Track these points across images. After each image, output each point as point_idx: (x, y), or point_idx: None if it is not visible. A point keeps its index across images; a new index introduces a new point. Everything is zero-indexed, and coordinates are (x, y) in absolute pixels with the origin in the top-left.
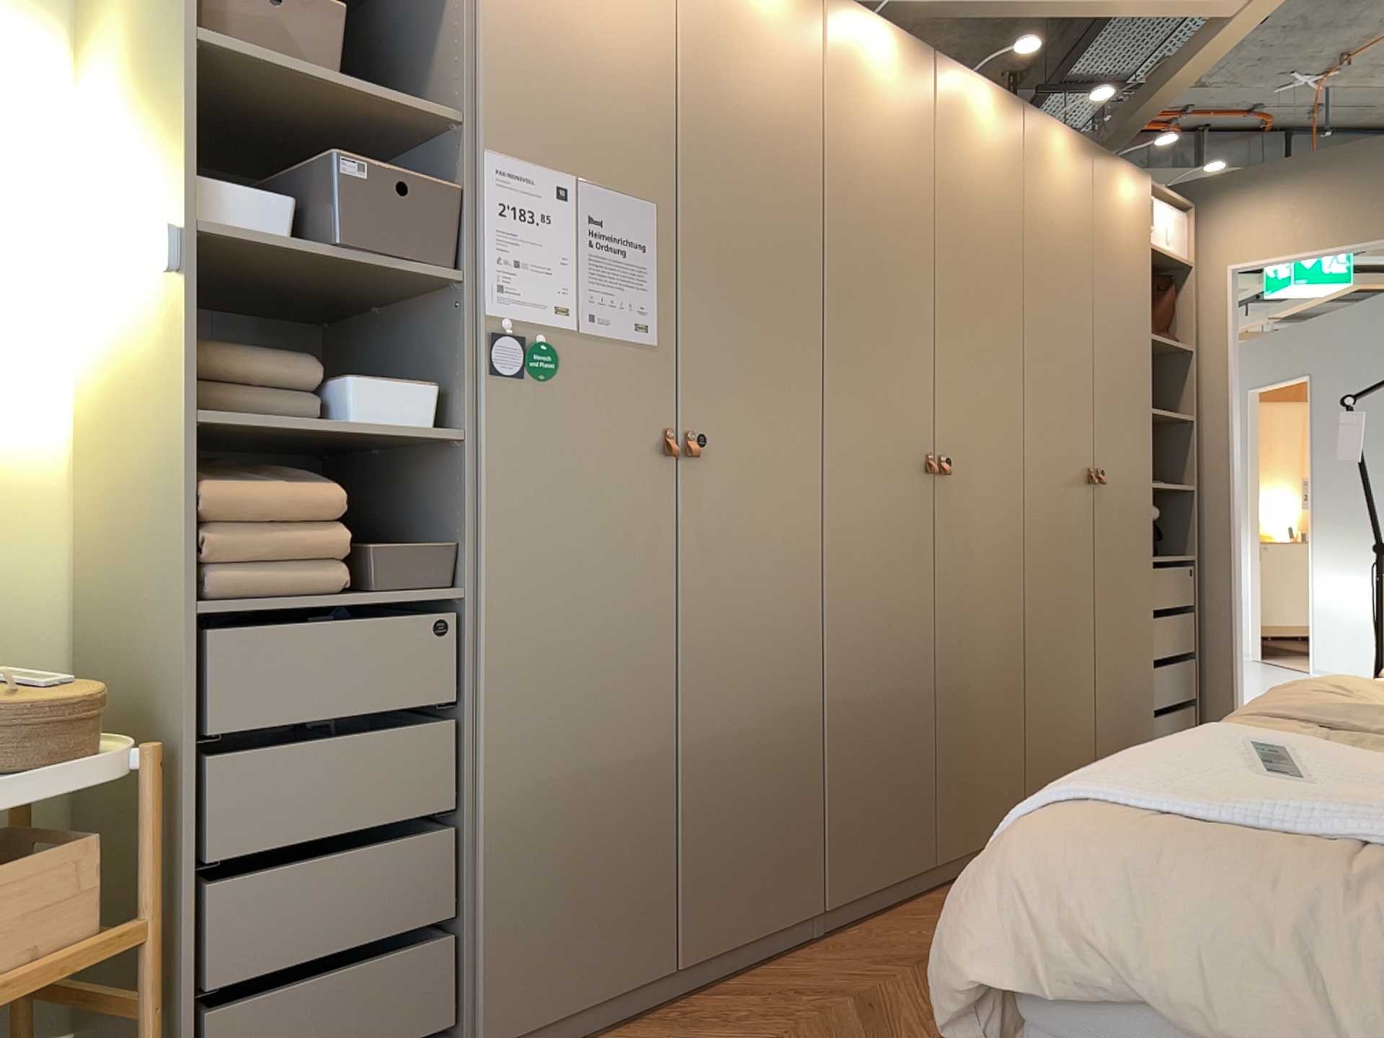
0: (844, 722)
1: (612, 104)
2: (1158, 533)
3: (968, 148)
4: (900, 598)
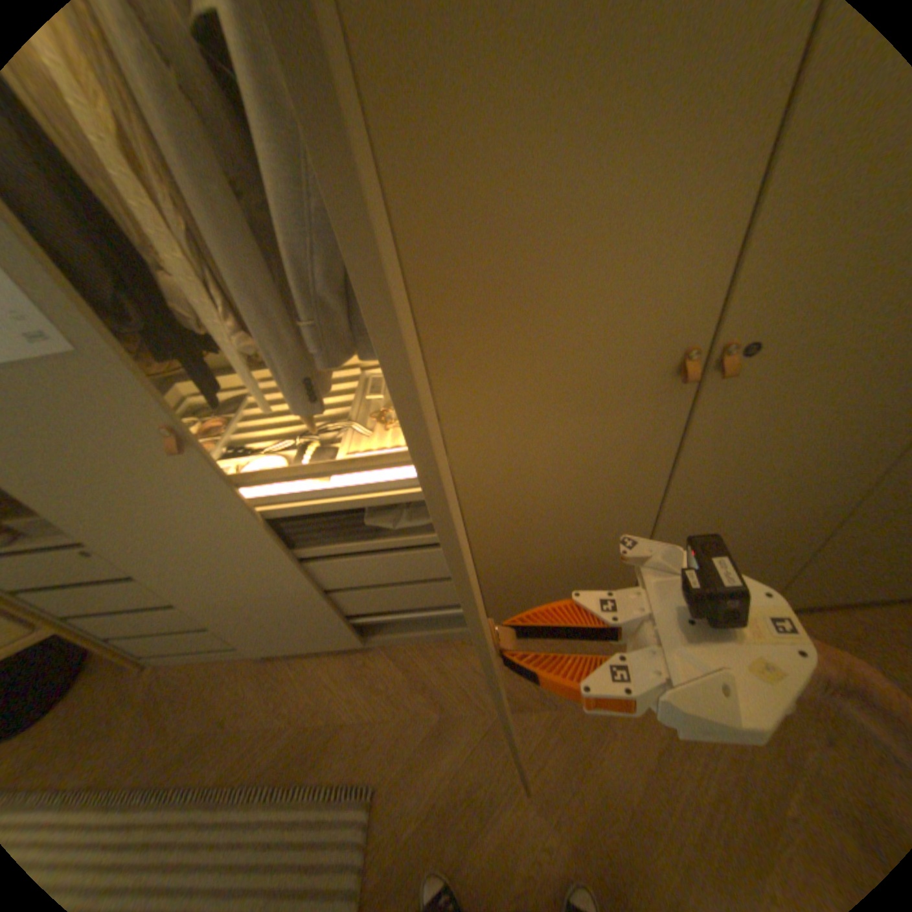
0: (500, 576)
1: None
2: None
3: None
4: (591, 504)
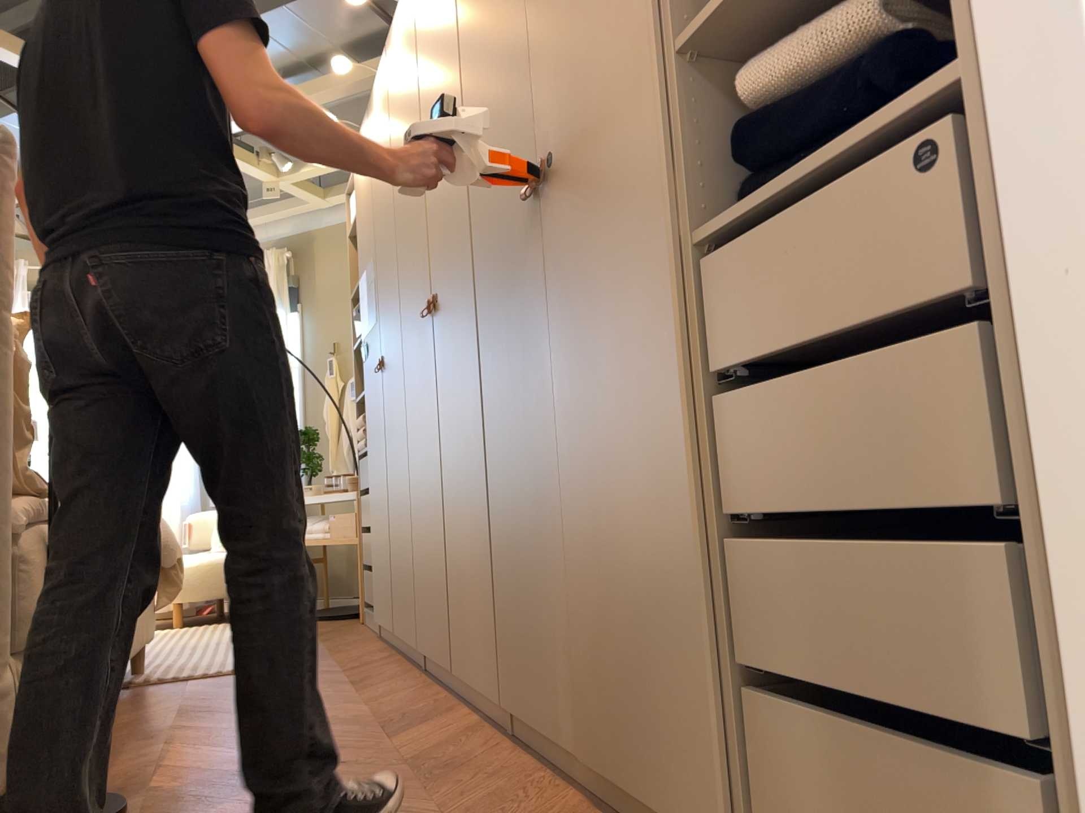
0: (419, 515)
1: (372, 230)
2: (833, 110)
3: (430, 12)
4: (429, 426)
